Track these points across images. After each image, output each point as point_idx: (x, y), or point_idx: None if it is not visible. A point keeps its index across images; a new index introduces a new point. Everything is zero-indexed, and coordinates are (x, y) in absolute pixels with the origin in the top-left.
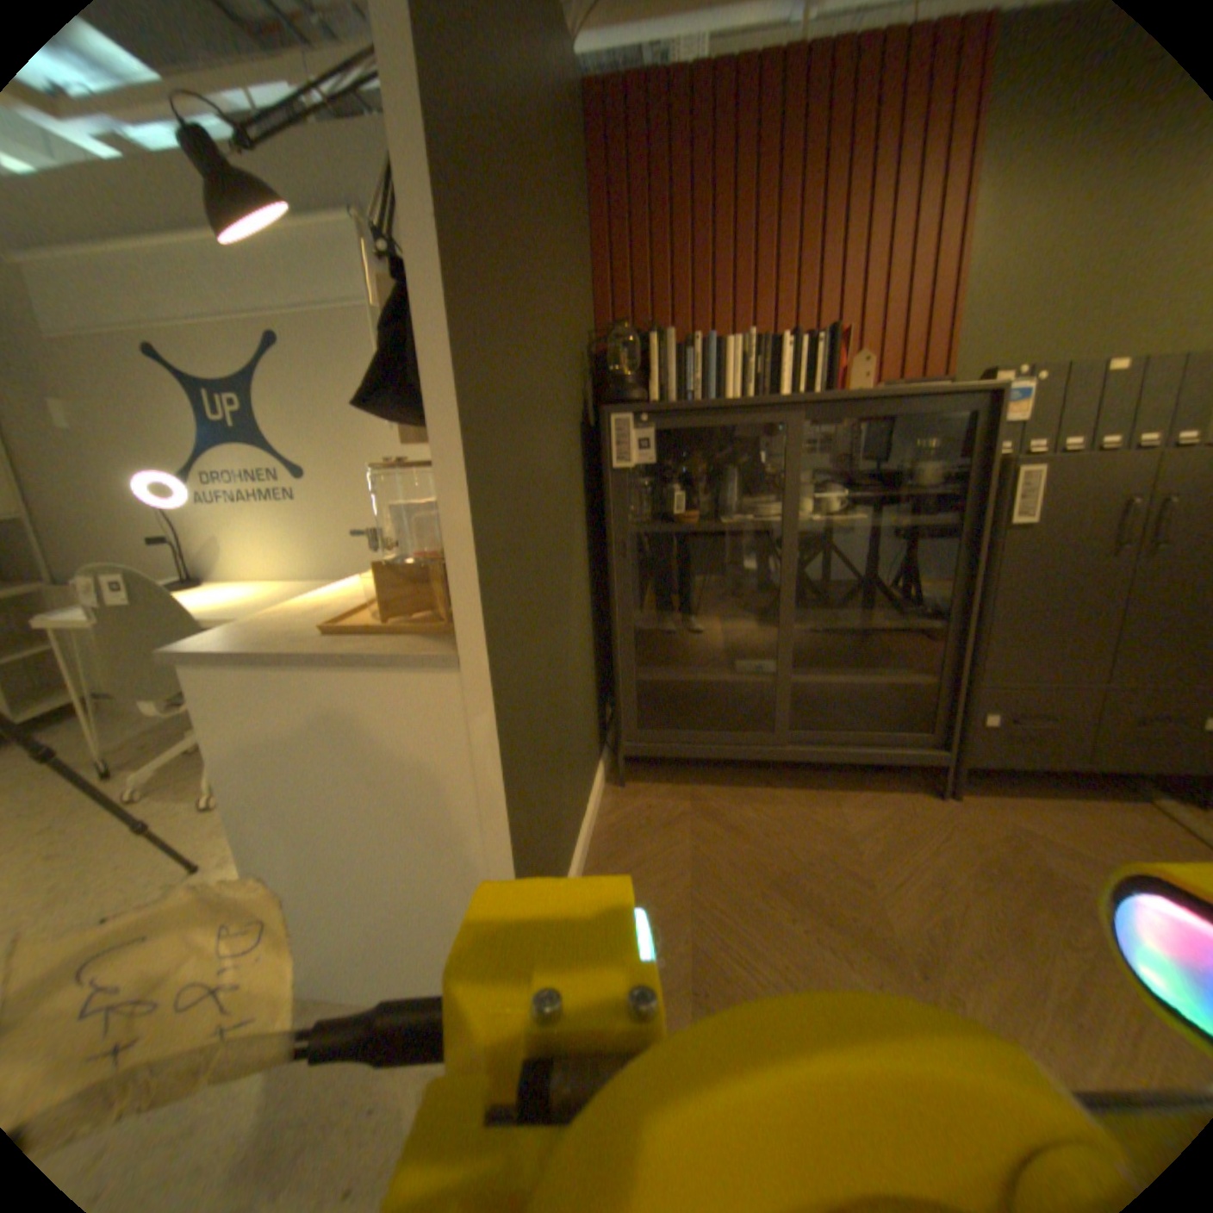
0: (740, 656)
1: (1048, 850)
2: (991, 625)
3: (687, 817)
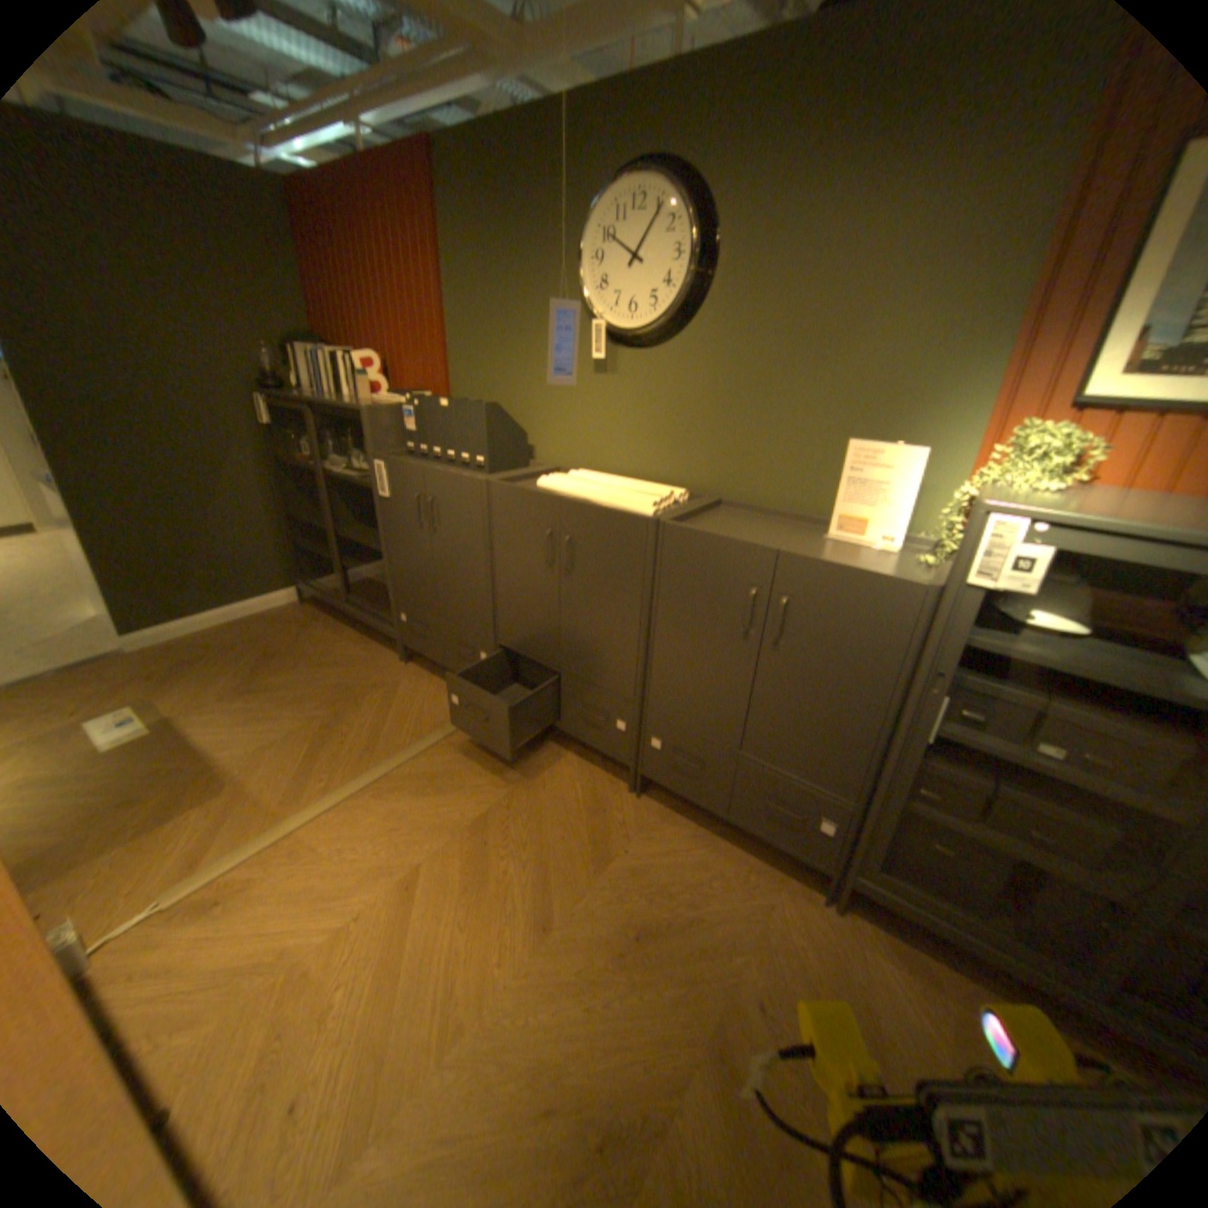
0: (357, 548)
1: (387, 691)
2: (390, 556)
3: (296, 623)
